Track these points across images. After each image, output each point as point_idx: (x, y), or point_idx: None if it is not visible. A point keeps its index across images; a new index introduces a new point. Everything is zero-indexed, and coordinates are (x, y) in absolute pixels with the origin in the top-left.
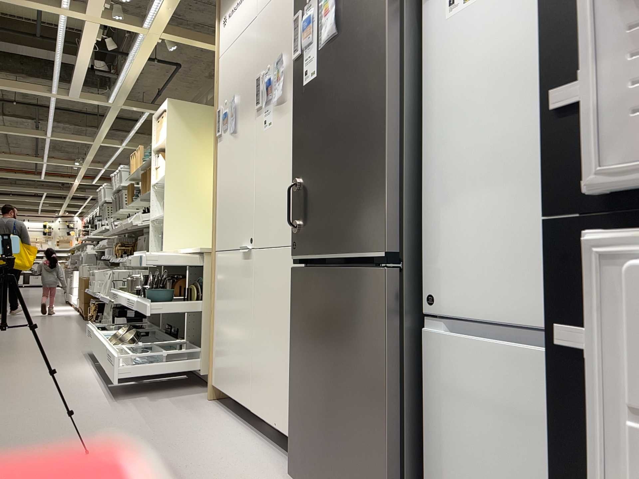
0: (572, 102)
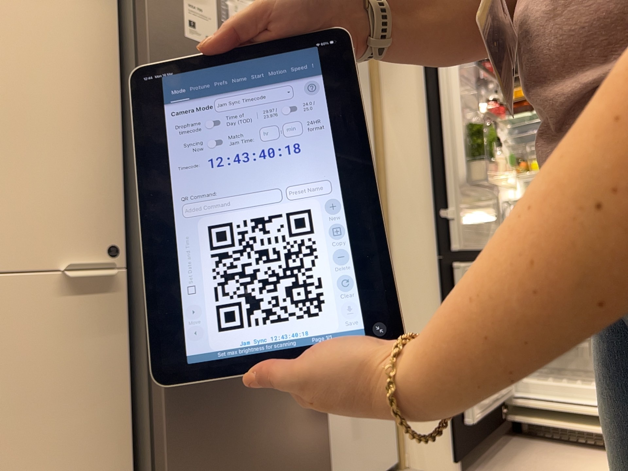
0: (443, 214)
